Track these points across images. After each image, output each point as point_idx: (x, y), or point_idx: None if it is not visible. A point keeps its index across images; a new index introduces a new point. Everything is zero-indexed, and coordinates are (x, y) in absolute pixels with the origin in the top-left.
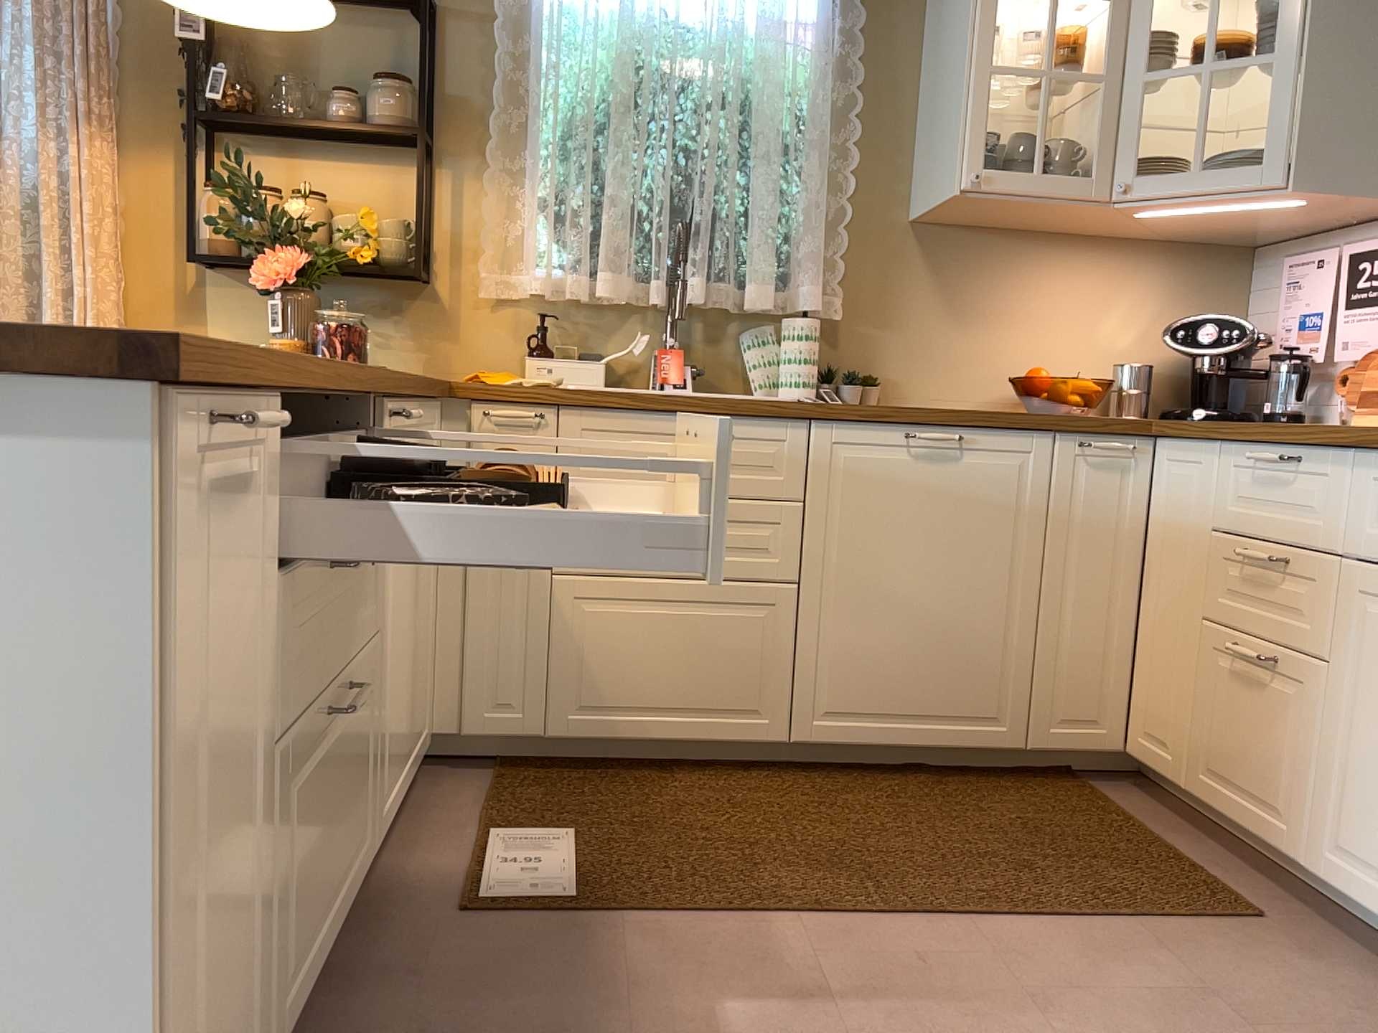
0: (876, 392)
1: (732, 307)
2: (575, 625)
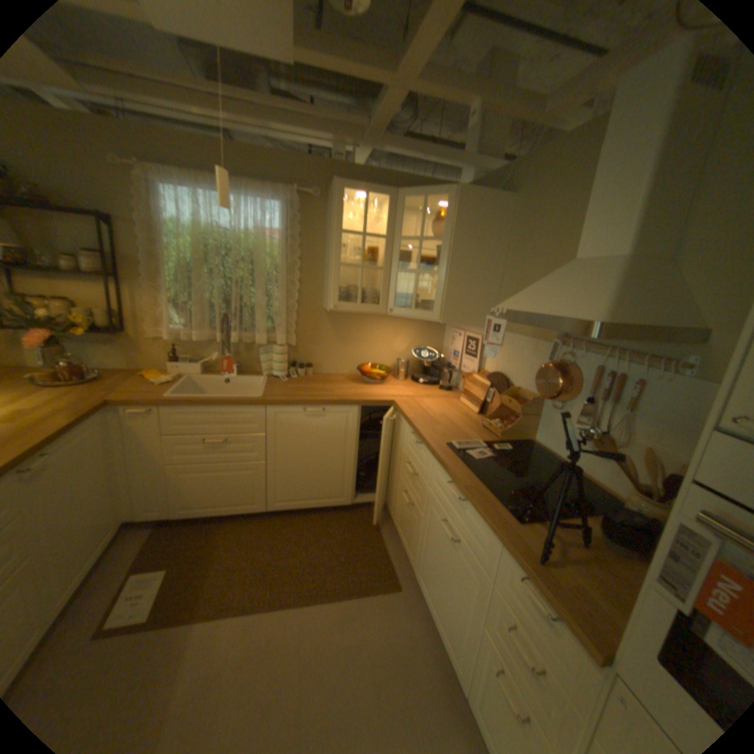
0: (310, 371)
1: (254, 341)
2: (176, 483)
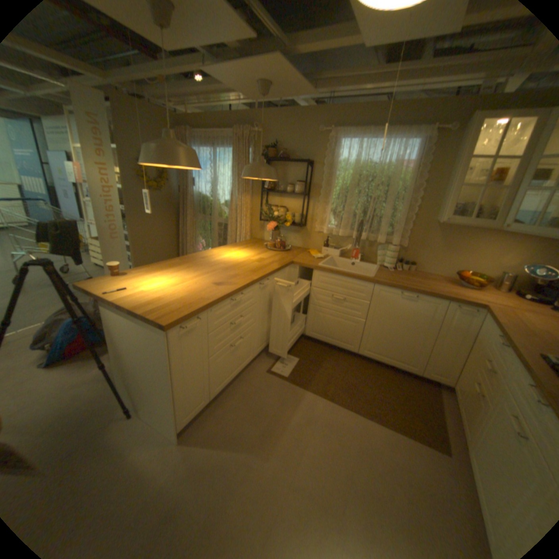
0: (413, 267)
1: (375, 240)
2: (313, 315)
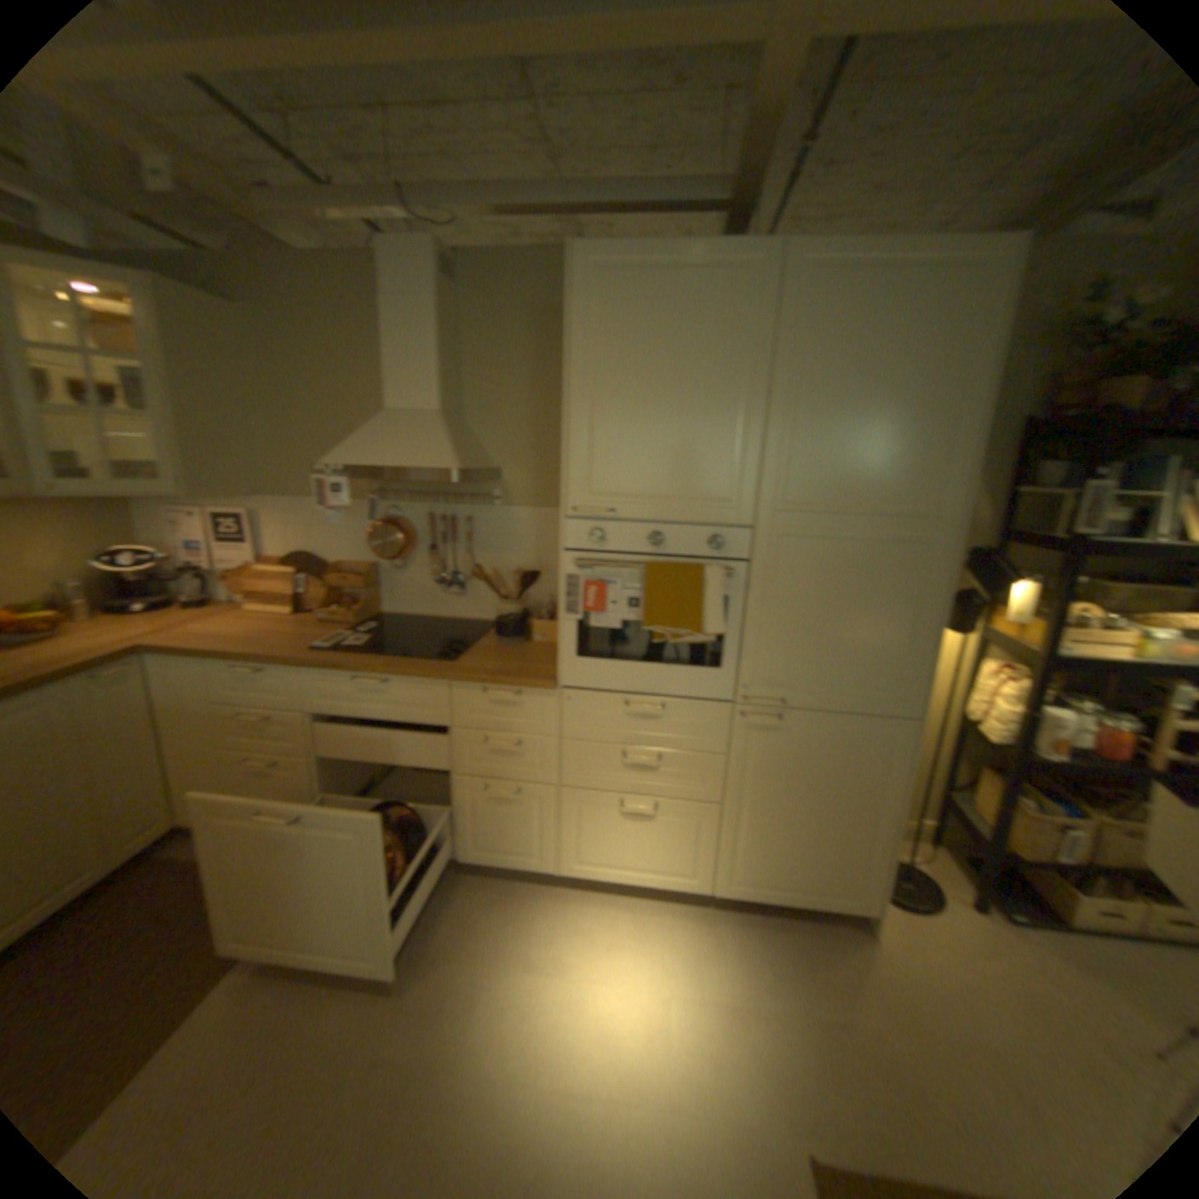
0: None
1: None
2: None
